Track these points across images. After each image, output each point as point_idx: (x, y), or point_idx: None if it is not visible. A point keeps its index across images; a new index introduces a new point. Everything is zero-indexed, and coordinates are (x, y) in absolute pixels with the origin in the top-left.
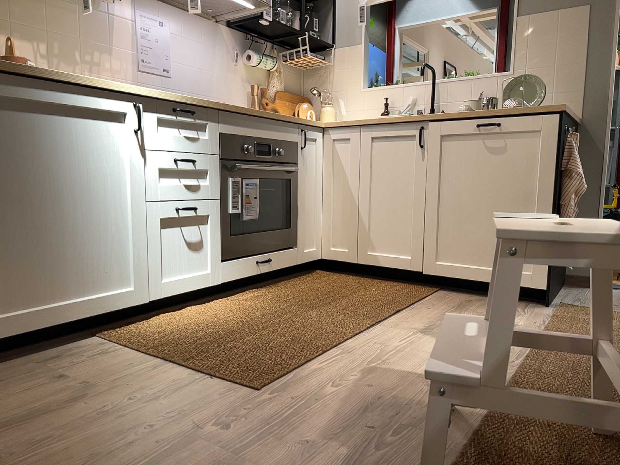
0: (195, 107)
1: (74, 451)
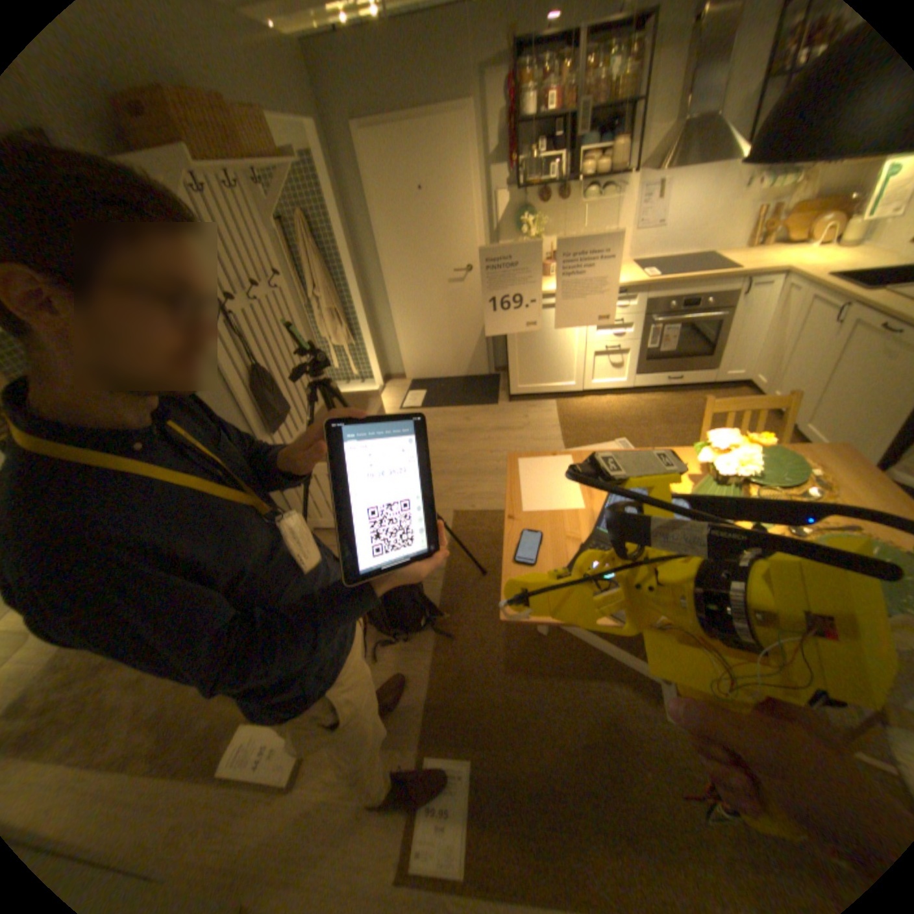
0: (628, 287)
1: (505, 446)
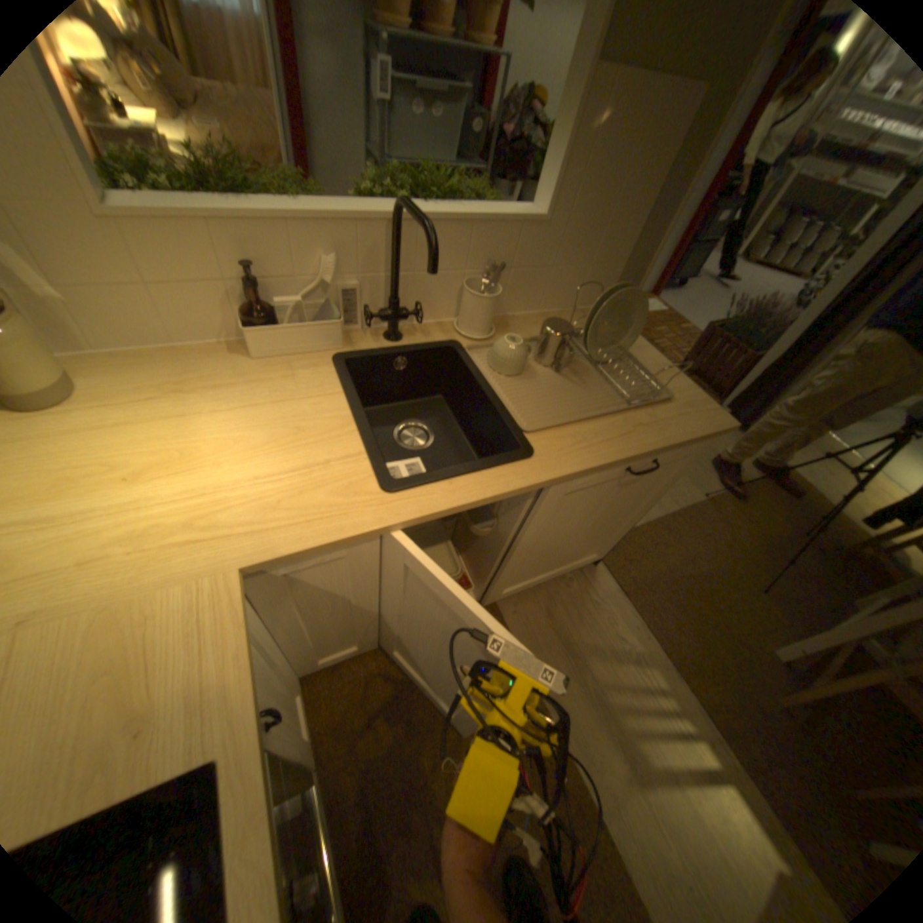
0: None
1: None
